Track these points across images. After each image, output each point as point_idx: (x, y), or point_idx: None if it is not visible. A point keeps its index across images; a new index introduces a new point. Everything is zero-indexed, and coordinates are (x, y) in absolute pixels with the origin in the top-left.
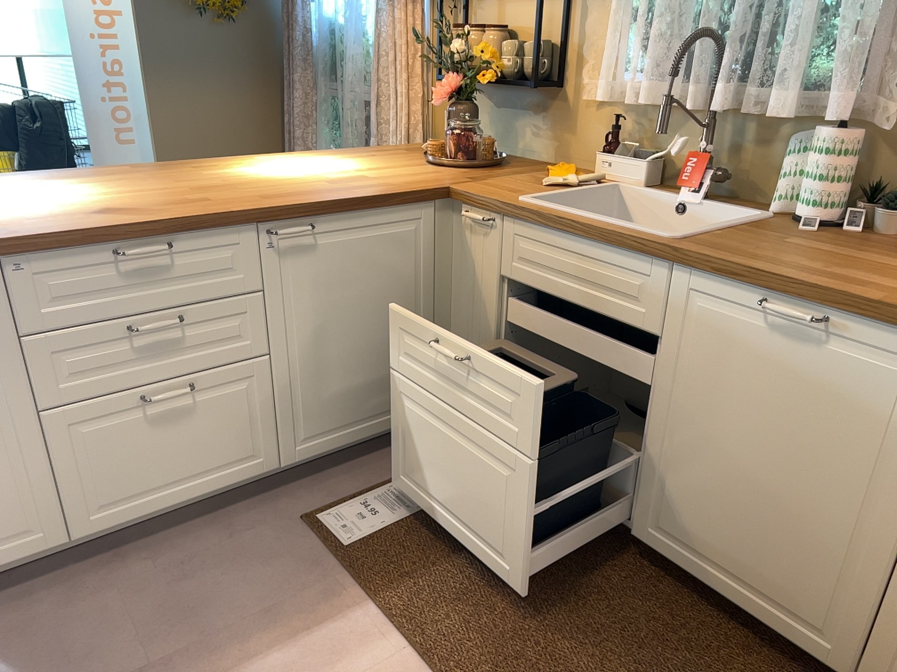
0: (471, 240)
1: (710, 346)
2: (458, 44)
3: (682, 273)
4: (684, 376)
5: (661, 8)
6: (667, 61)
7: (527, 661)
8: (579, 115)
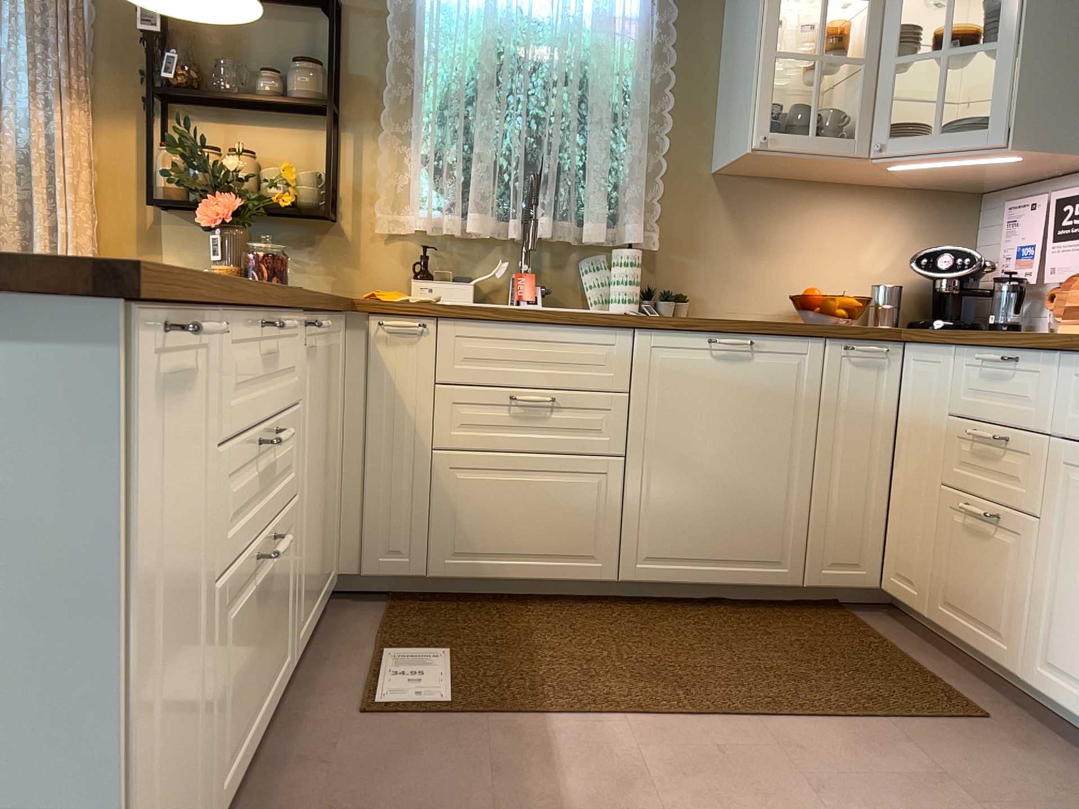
0: (385, 354)
1: (674, 384)
2: (235, 160)
3: (645, 334)
4: (655, 416)
5: (476, 153)
6: (488, 195)
7: (684, 678)
8: (365, 247)
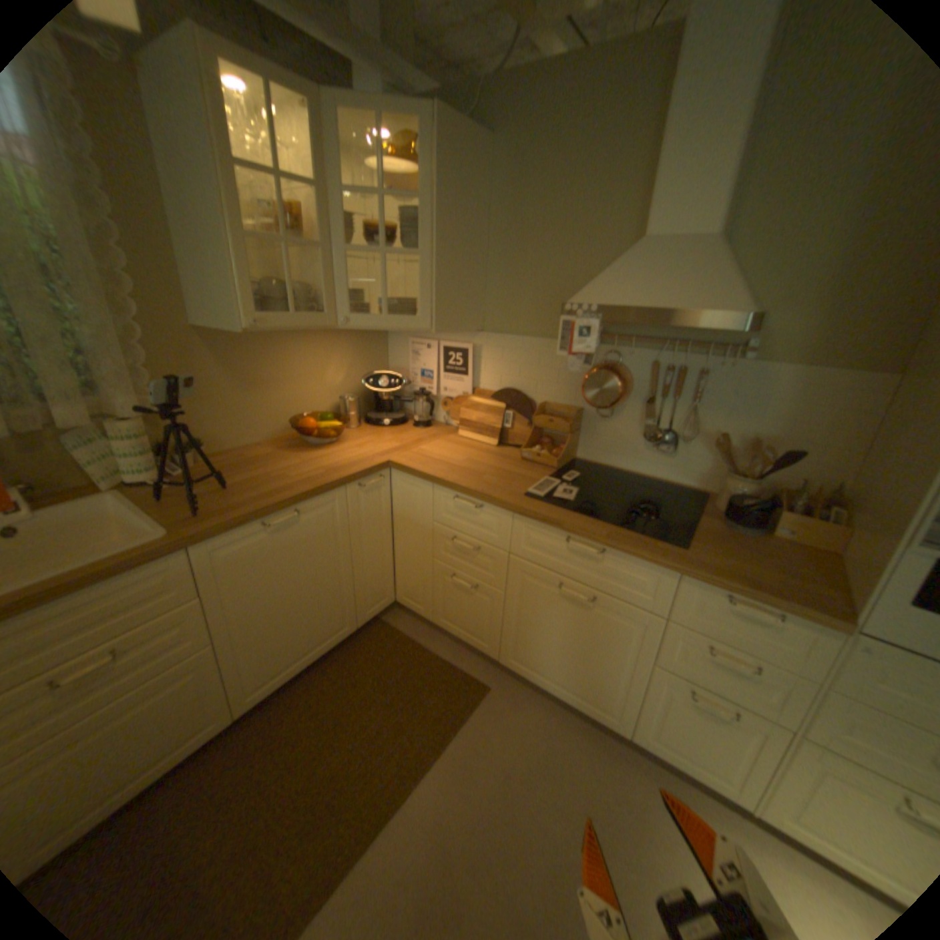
0: None
1: (240, 572)
2: None
3: (199, 548)
4: (229, 602)
5: None
6: None
7: (333, 799)
8: None
